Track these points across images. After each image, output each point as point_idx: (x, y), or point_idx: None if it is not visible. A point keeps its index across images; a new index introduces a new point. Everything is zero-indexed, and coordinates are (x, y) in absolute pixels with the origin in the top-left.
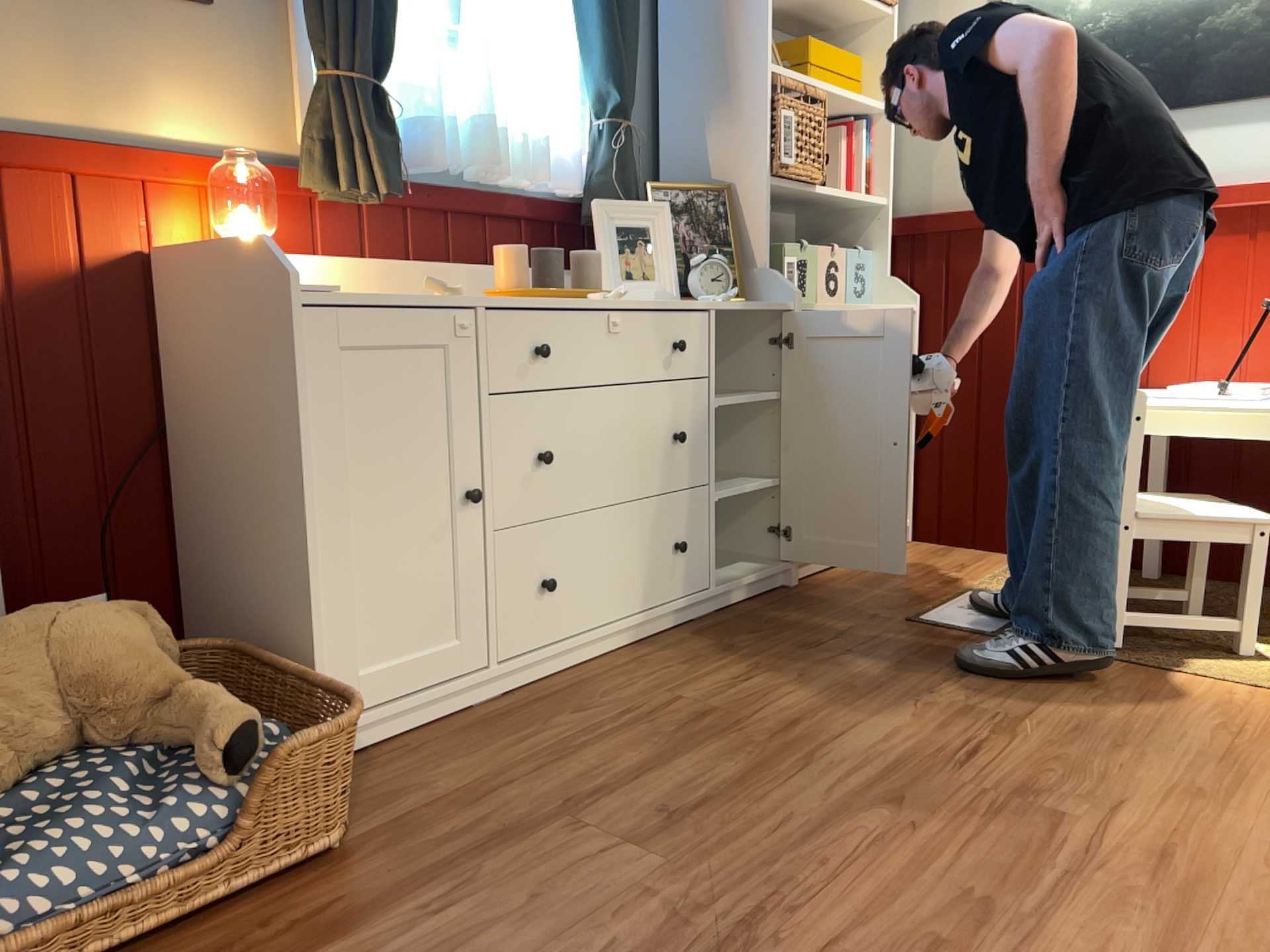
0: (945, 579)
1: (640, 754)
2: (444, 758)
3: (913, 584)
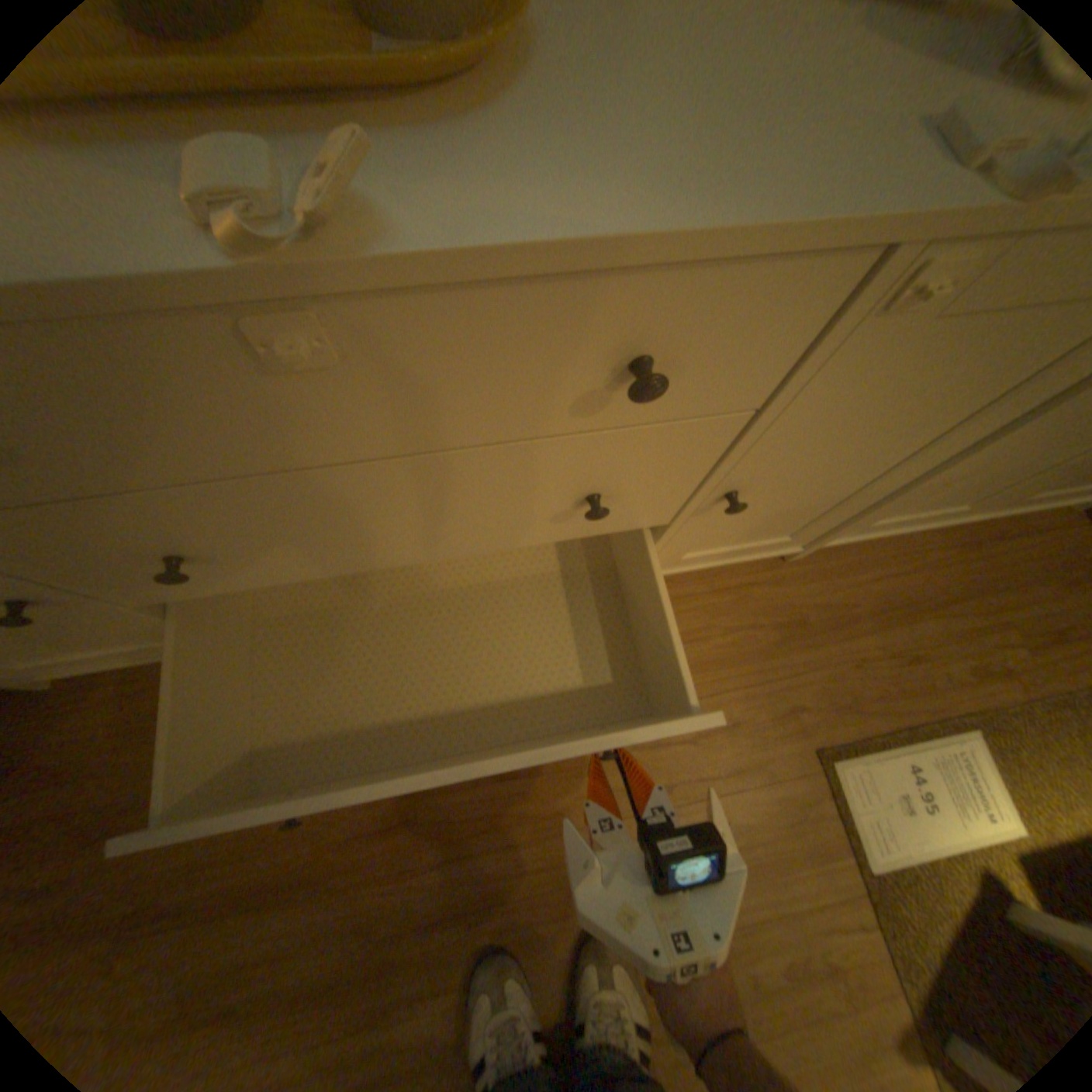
0: (992, 667)
1: (272, 865)
2: (142, 732)
3: (936, 654)
